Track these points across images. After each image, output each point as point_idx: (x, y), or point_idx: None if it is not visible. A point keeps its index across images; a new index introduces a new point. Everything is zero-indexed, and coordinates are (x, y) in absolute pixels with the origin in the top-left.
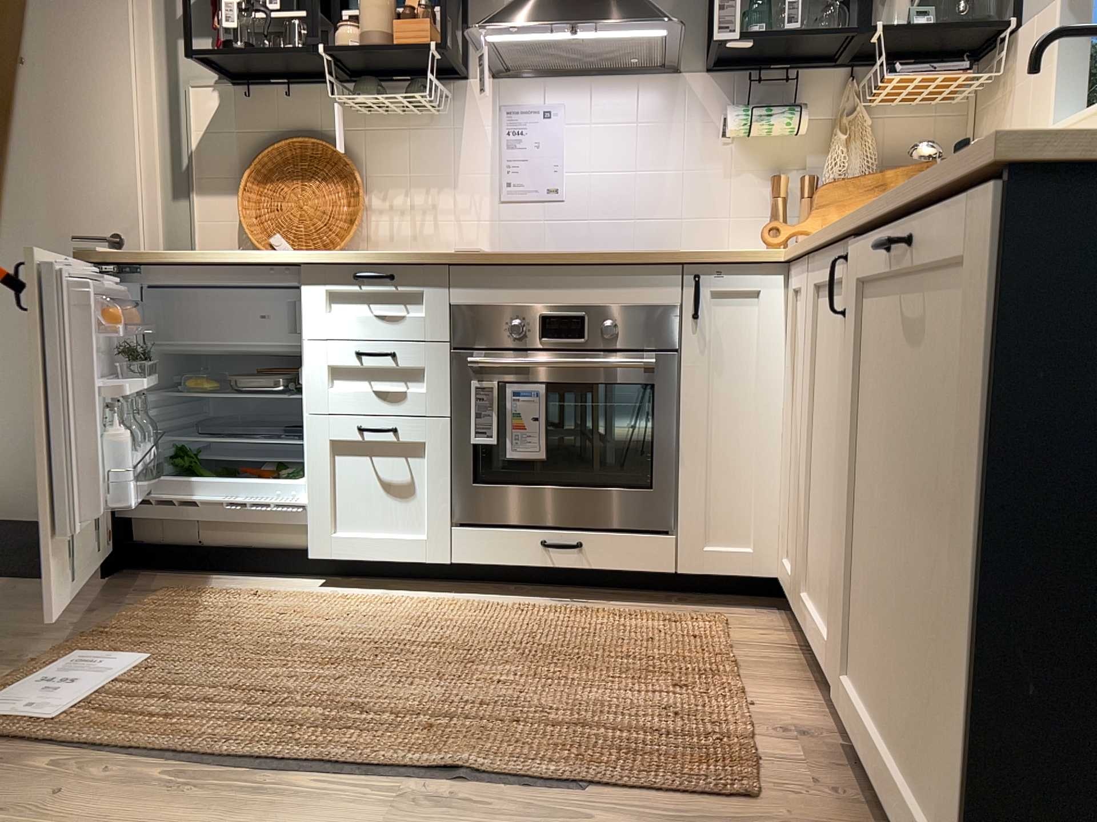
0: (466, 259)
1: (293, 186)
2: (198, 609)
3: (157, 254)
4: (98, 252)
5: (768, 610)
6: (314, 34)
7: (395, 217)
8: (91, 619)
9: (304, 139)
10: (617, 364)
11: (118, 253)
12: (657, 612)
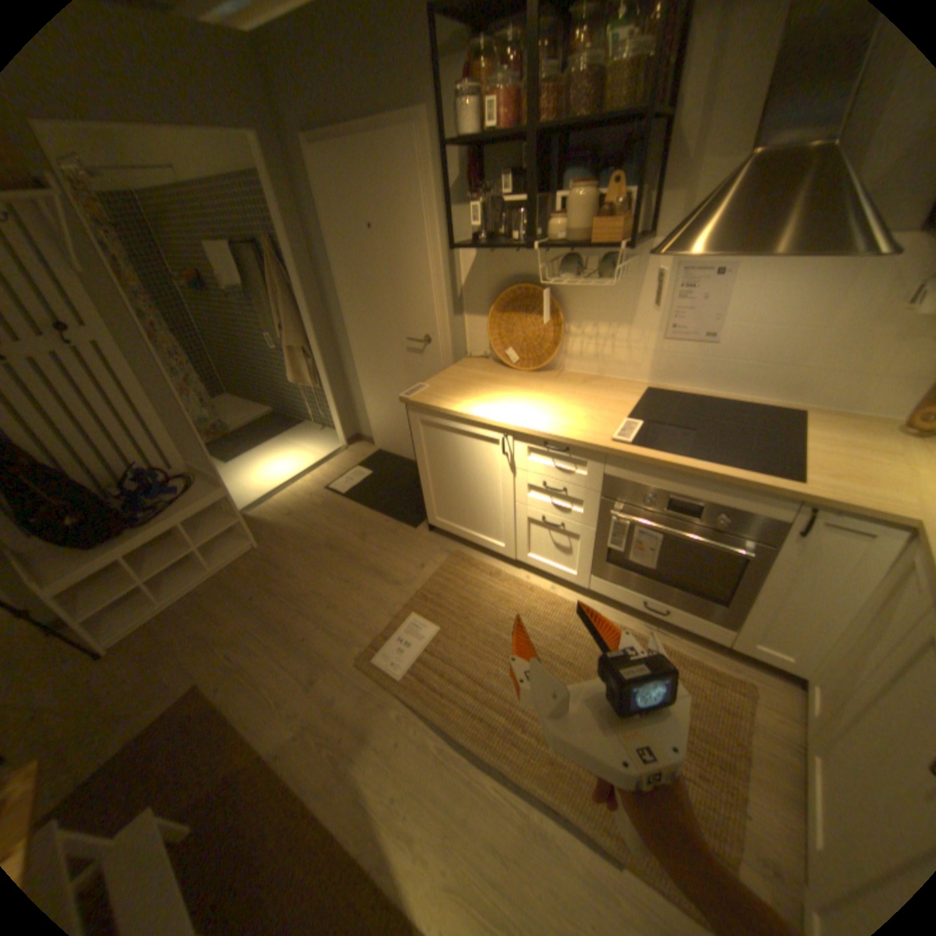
0: (618, 454)
1: (519, 316)
2: (463, 580)
3: (437, 400)
4: (409, 400)
5: (791, 686)
6: (533, 220)
7: (585, 340)
8: (421, 572)
9: (527, 285)
10: (719, 546)
11: (419, 397)
12: (709, 660)
